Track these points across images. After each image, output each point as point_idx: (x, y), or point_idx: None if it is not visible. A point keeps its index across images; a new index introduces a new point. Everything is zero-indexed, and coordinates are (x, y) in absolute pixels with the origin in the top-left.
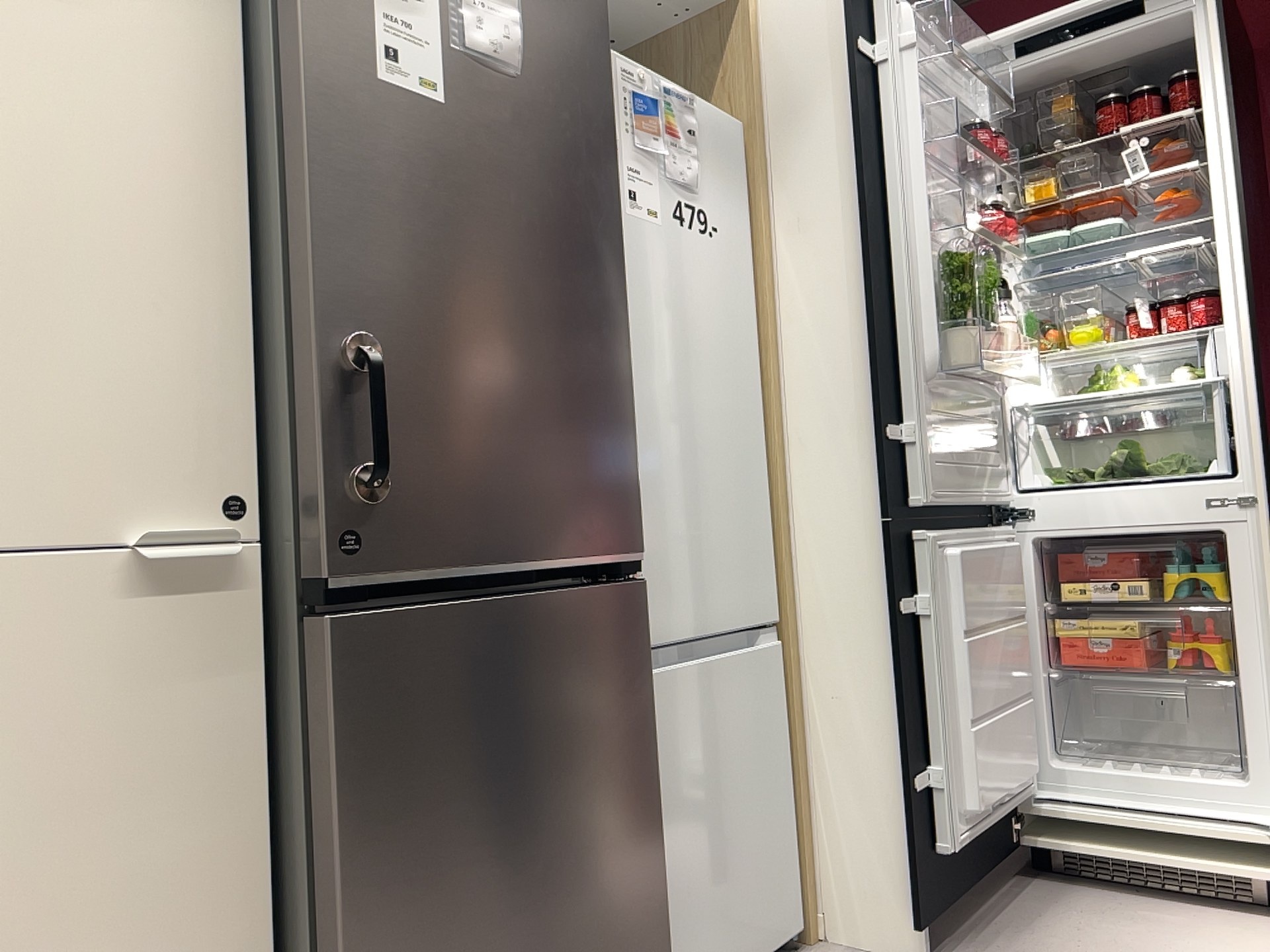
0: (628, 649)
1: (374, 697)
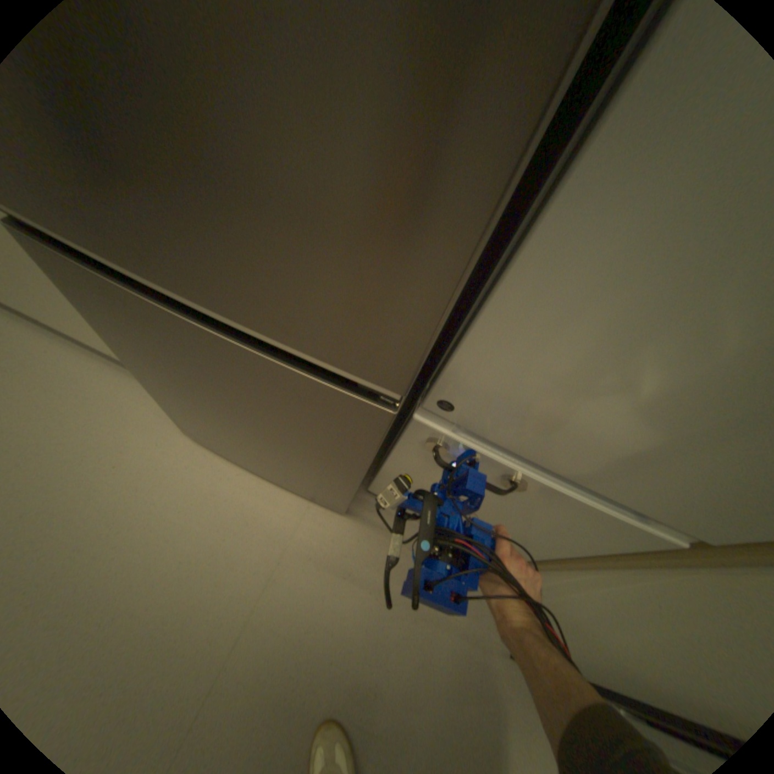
0: (343, 422)
1: (77, 291)
